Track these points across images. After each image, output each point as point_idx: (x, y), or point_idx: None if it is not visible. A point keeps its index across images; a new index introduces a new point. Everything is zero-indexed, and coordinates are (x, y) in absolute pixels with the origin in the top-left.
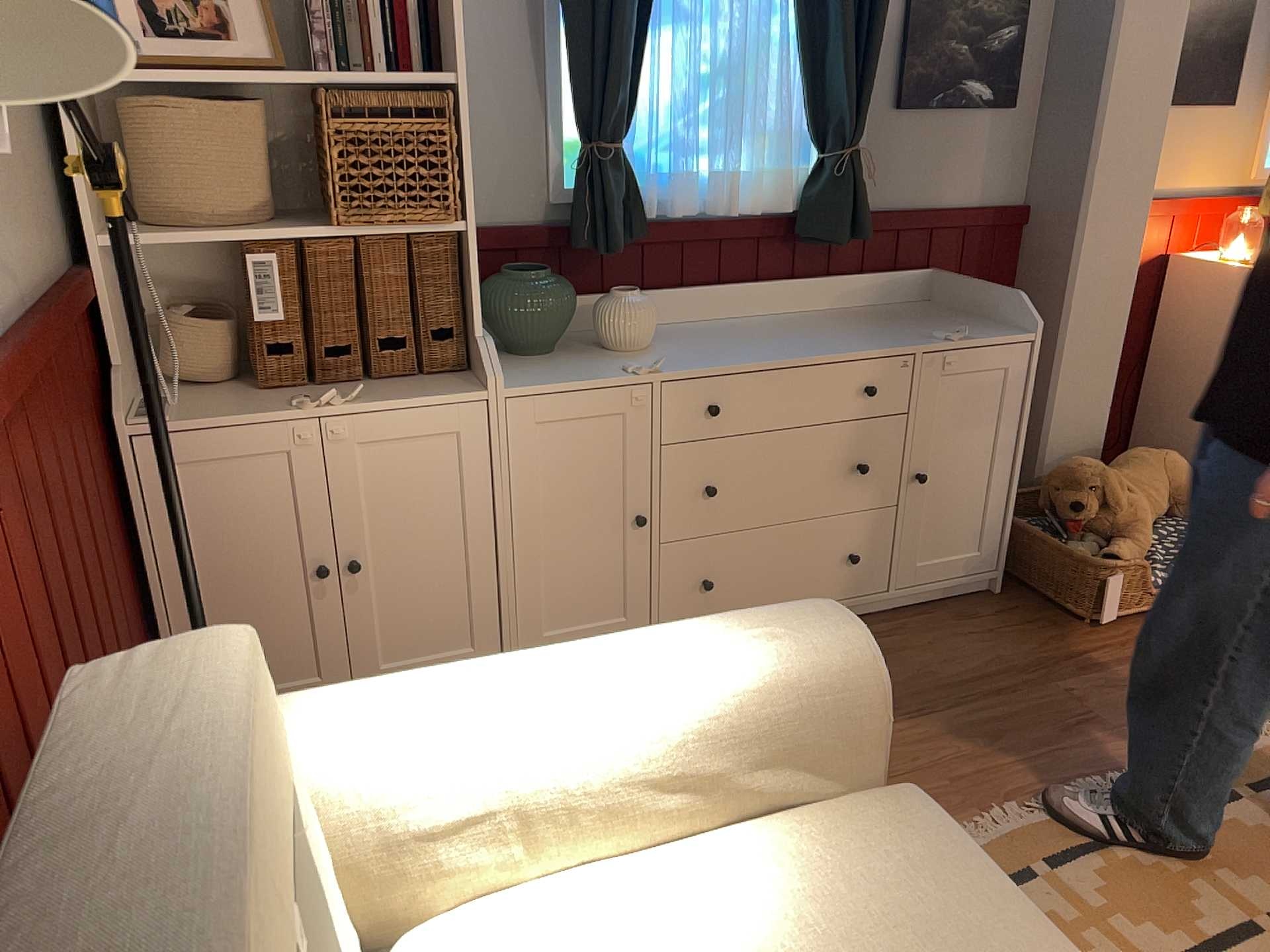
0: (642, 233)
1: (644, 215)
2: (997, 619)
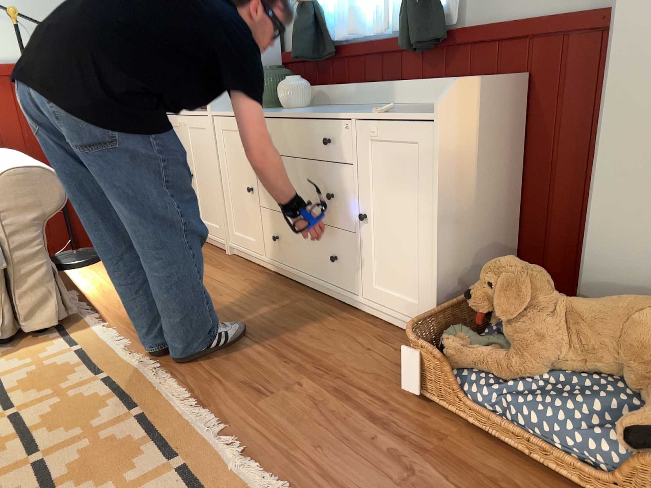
0: (331, 50)
1: (330, 40)
2: (390, 351)
